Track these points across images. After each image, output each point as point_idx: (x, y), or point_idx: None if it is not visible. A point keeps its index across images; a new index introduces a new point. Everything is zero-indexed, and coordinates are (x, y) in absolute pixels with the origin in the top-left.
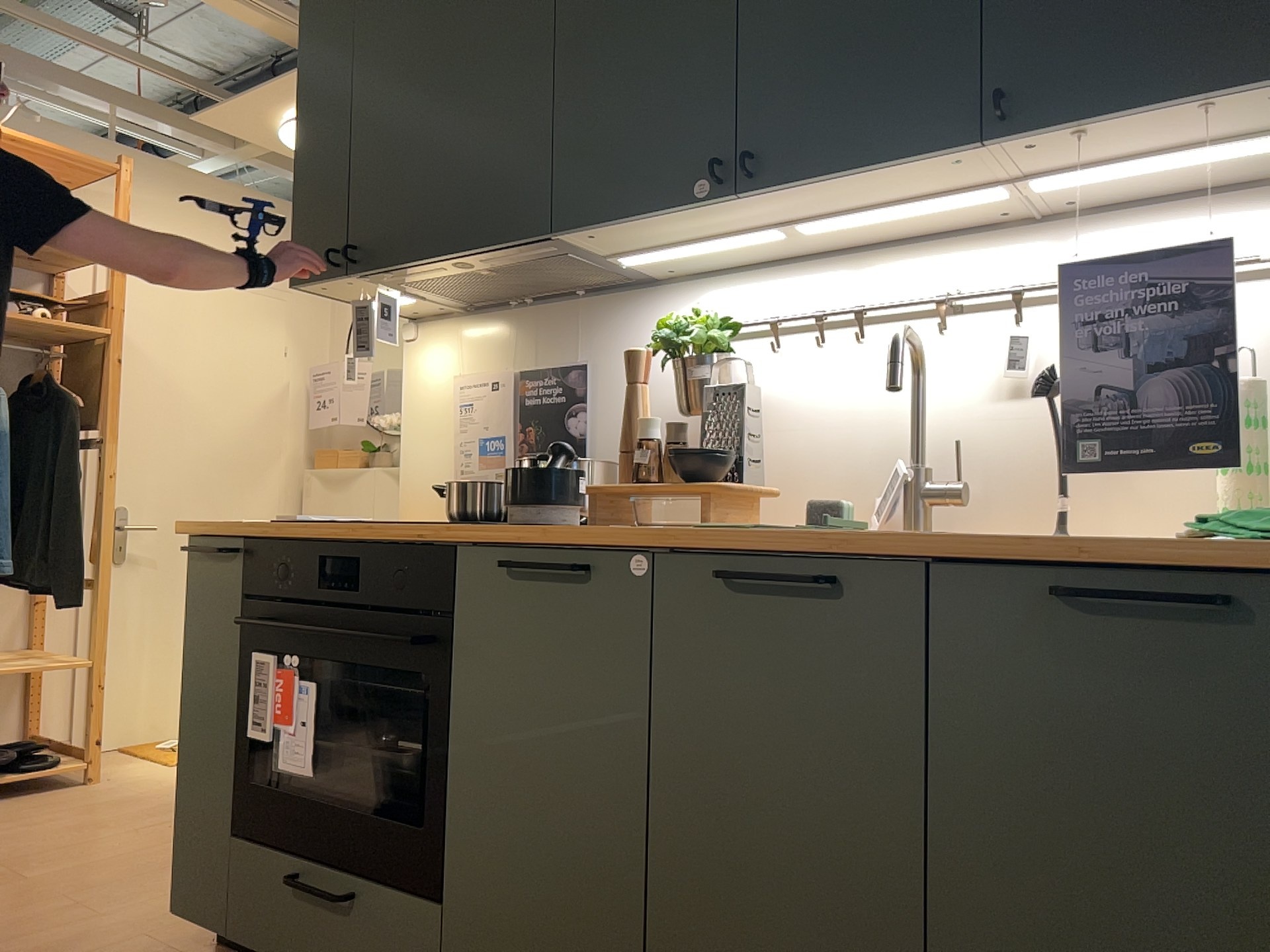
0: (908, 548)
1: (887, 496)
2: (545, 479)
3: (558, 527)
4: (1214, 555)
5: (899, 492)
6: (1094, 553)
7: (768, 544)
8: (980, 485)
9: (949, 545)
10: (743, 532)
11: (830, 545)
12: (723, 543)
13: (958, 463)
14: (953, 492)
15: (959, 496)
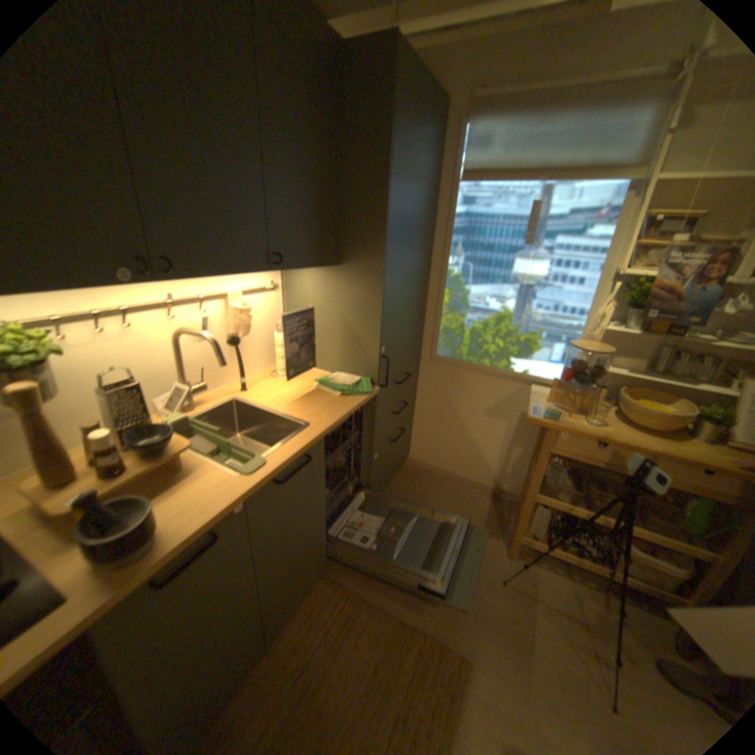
0: (323, 436)
1: (171, 401)
2: (142, 522)
3: (157, 538)
4: (358, 402)
5: (183, 398)
6: (350, 413)
7: (283, 461)
8: (195, 379)
9: (331, 429)
10: (271, 463)
11: (306, 448)
12: (276, 473)
13: (203, 377)
14: (203, 389)
15: (202, 389)
